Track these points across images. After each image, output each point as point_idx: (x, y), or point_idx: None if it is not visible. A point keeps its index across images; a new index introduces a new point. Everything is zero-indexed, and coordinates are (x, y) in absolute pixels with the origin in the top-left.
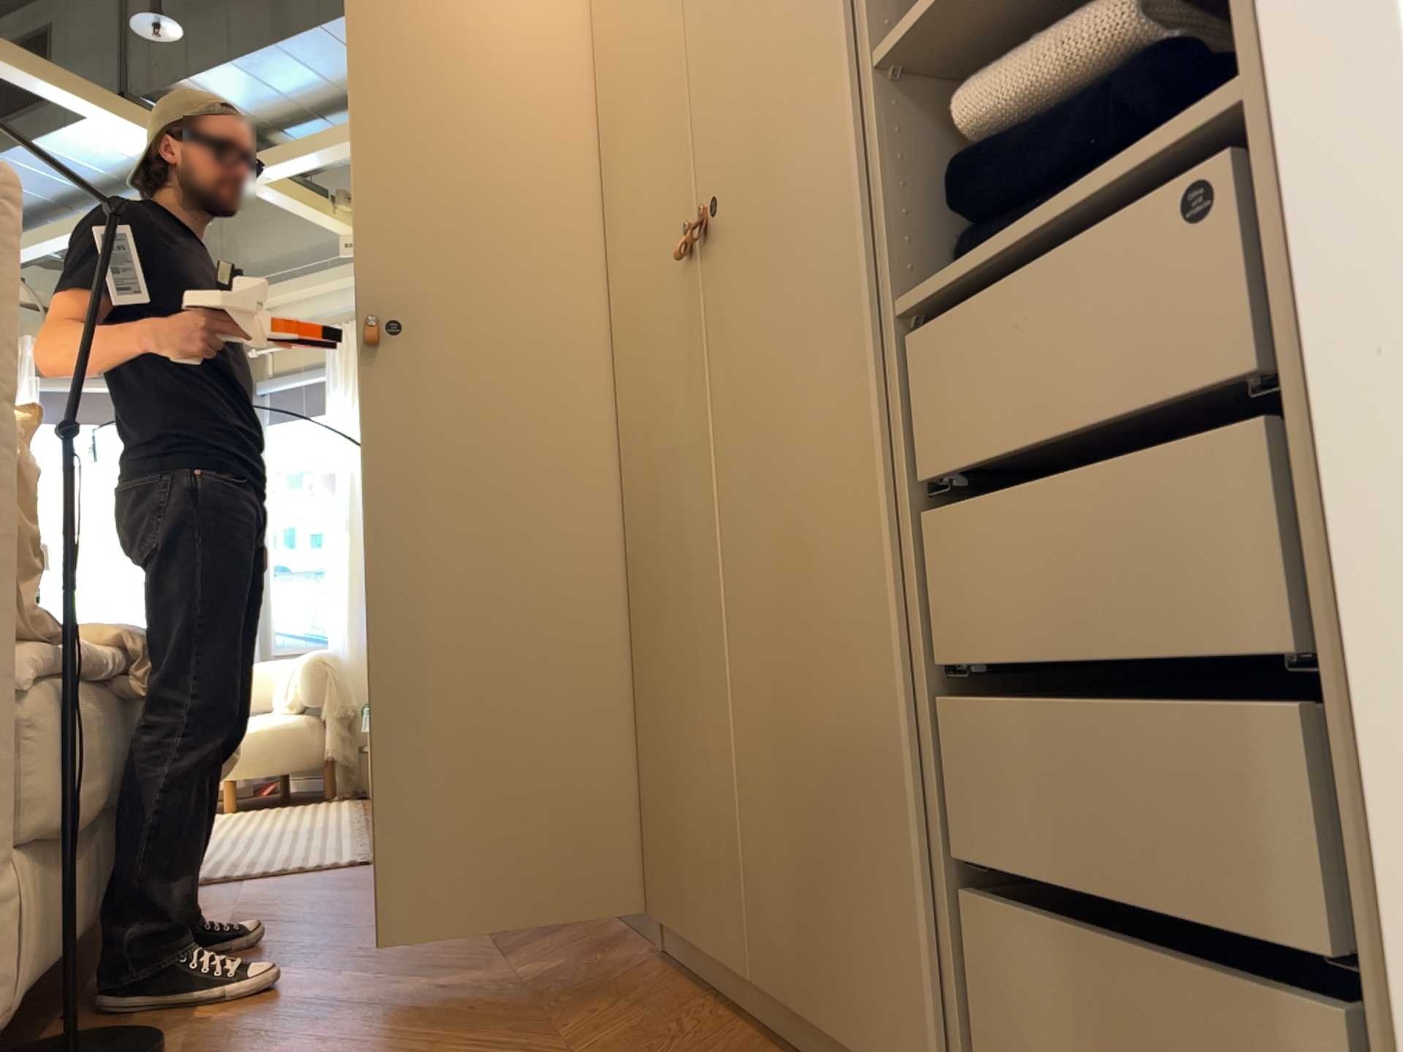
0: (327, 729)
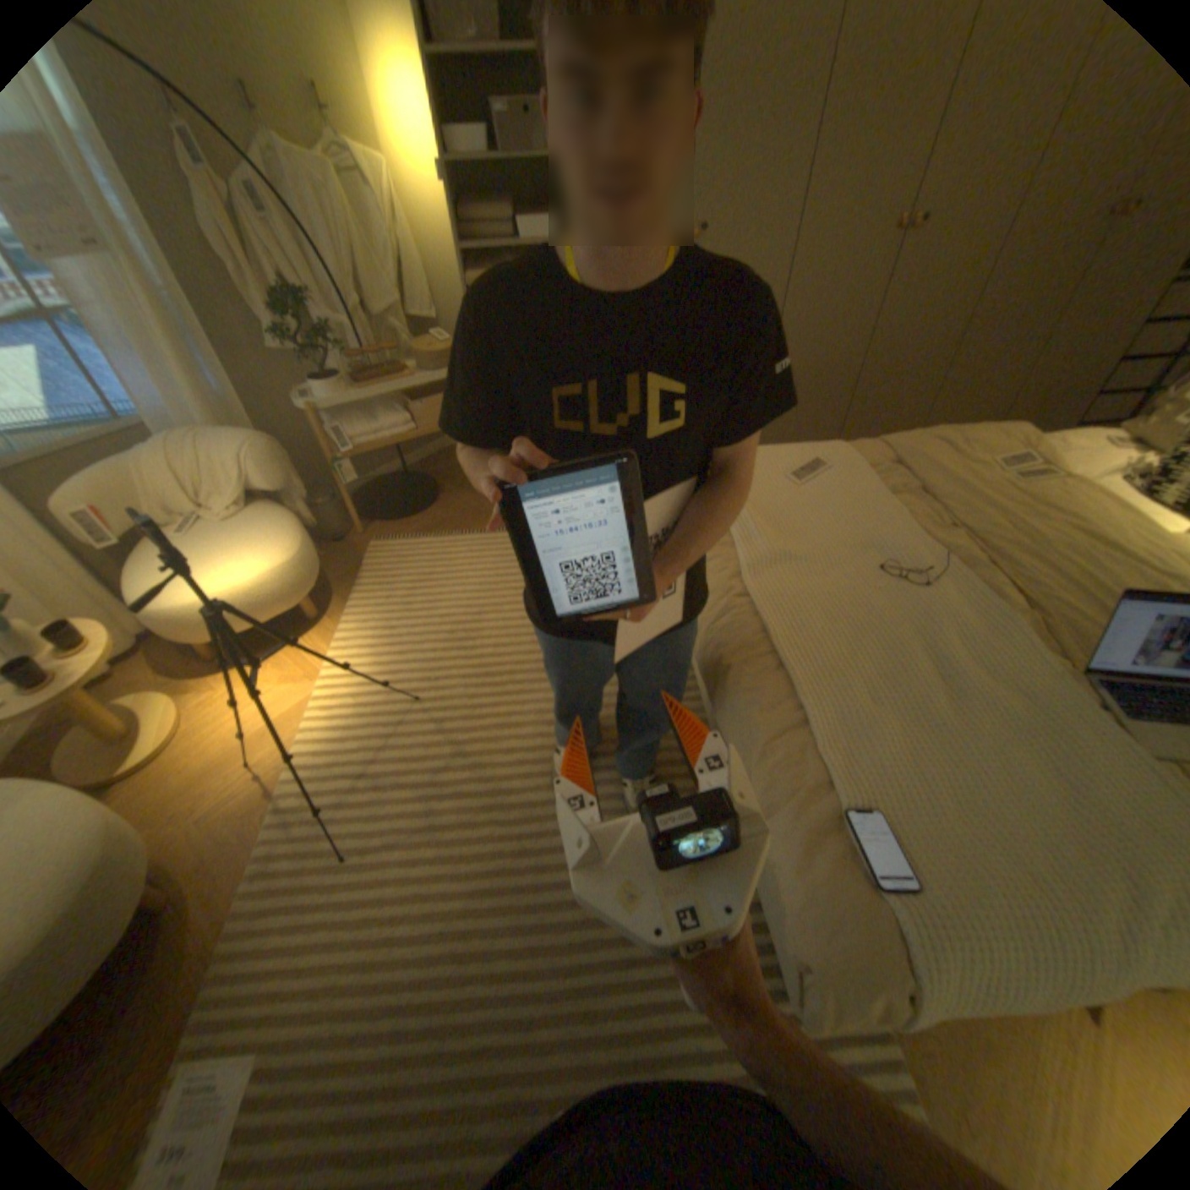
0: (289, 514)
